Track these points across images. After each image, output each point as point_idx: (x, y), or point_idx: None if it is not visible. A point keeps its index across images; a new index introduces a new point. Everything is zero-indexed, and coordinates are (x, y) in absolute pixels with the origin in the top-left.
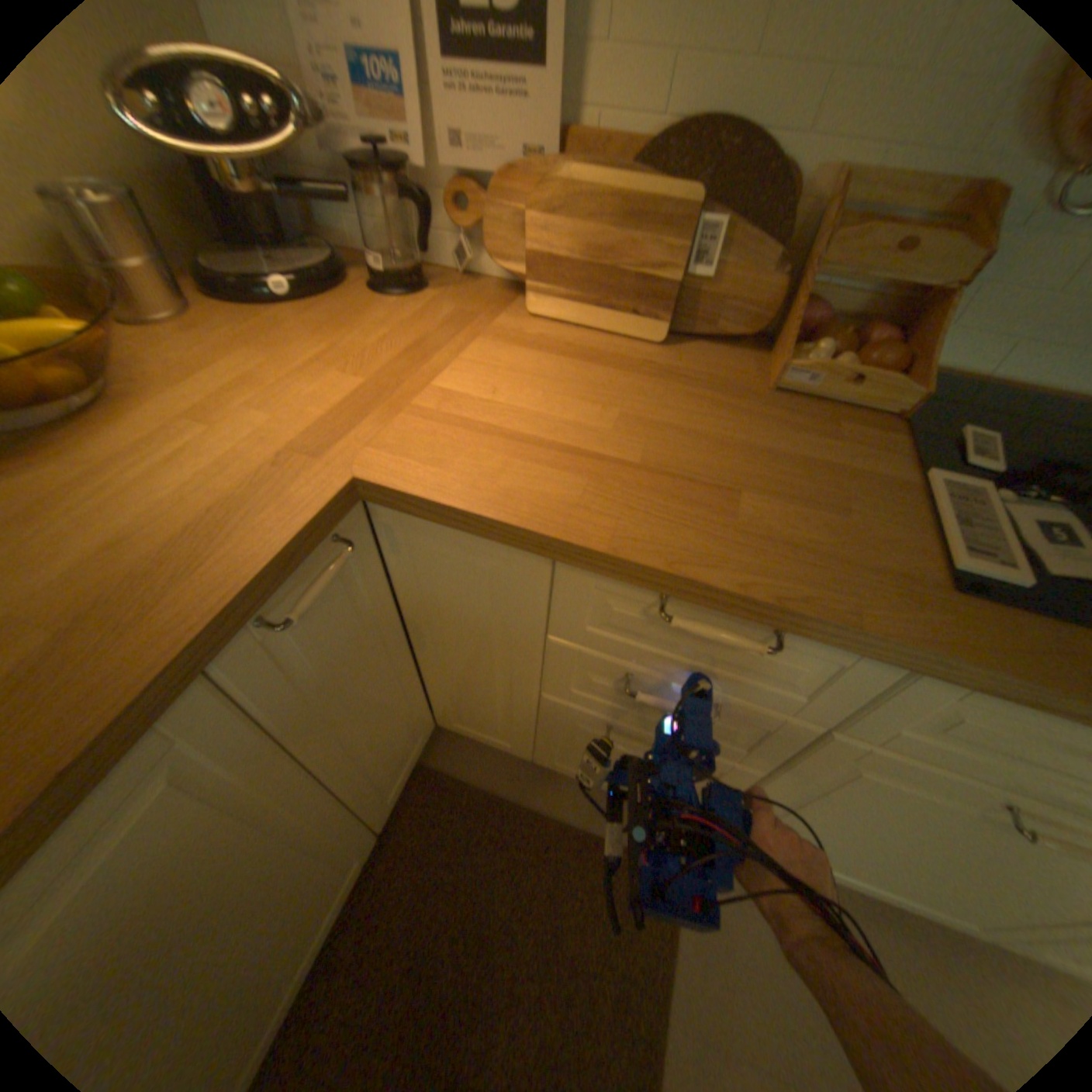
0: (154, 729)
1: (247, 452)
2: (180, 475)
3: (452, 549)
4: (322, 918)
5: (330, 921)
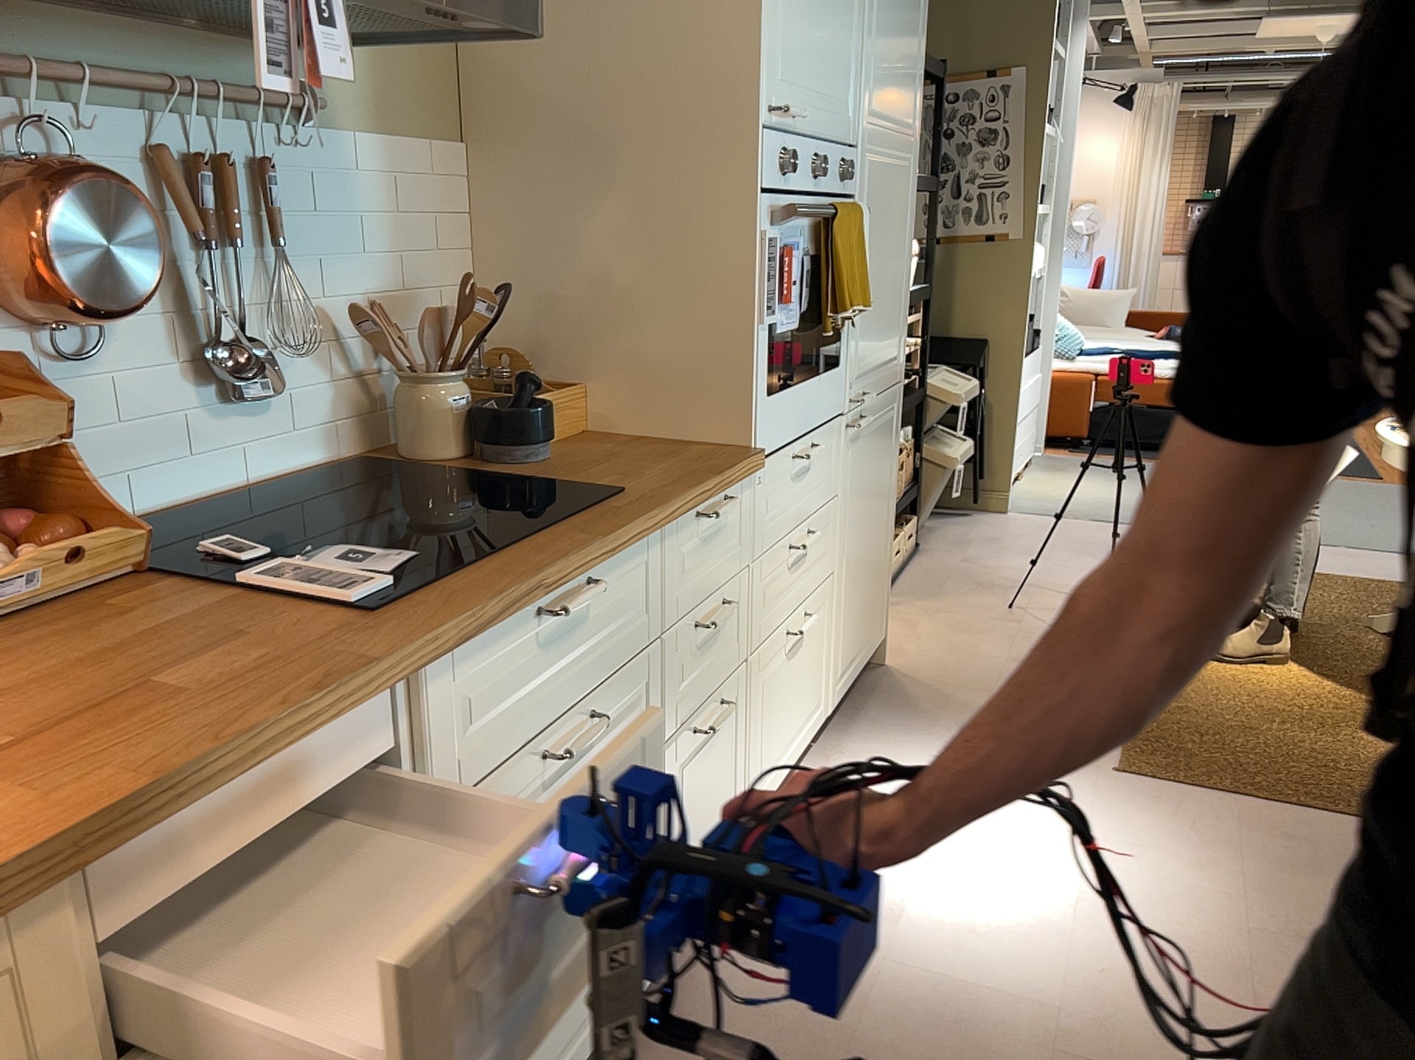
0: None
1: None
2: None
3: None
4: None
5: None
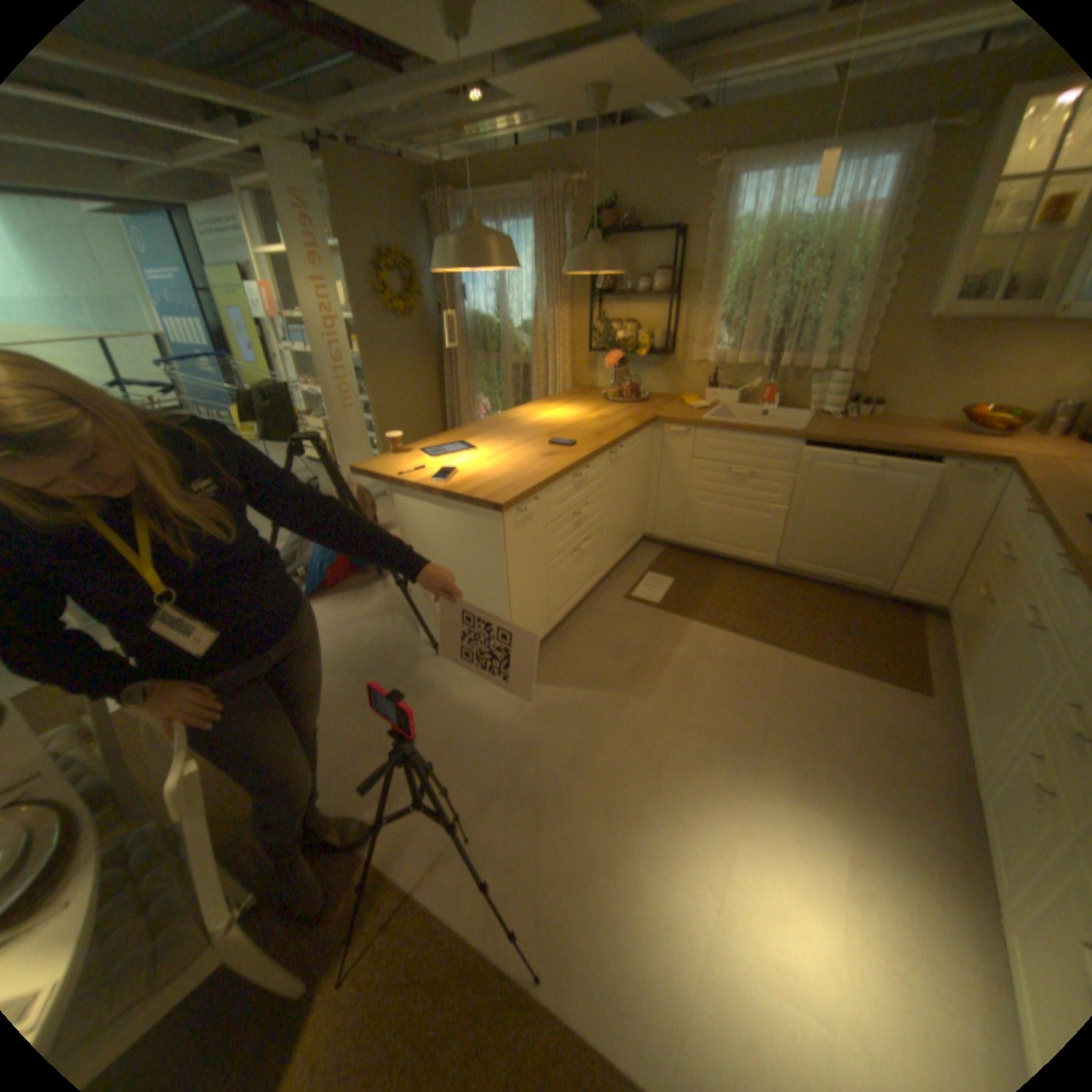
0: (929, 460)
1: (1005, 449)
2: (988, 446)
3: (1014, 489)
4: (862, 576)
5: (859, 583)
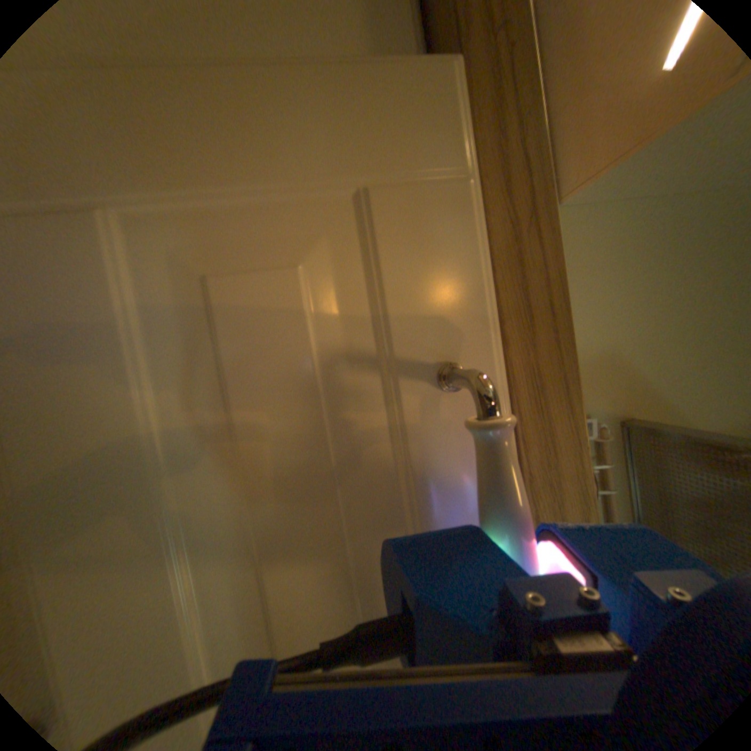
0: None
1: None
2: None
3: None
4: None
5: None
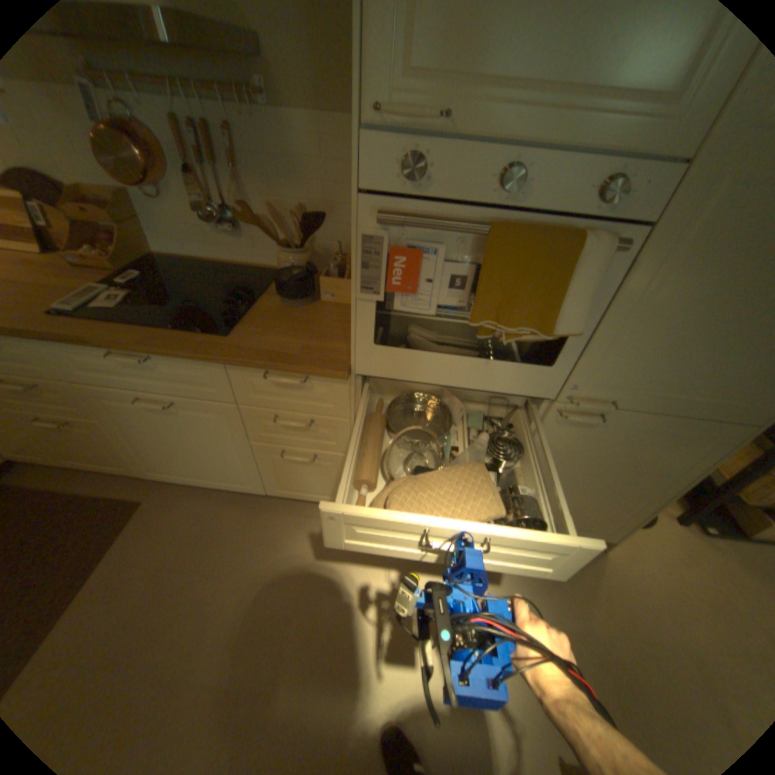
0: None
1: None
2: None
3: None
4: None
5: None
